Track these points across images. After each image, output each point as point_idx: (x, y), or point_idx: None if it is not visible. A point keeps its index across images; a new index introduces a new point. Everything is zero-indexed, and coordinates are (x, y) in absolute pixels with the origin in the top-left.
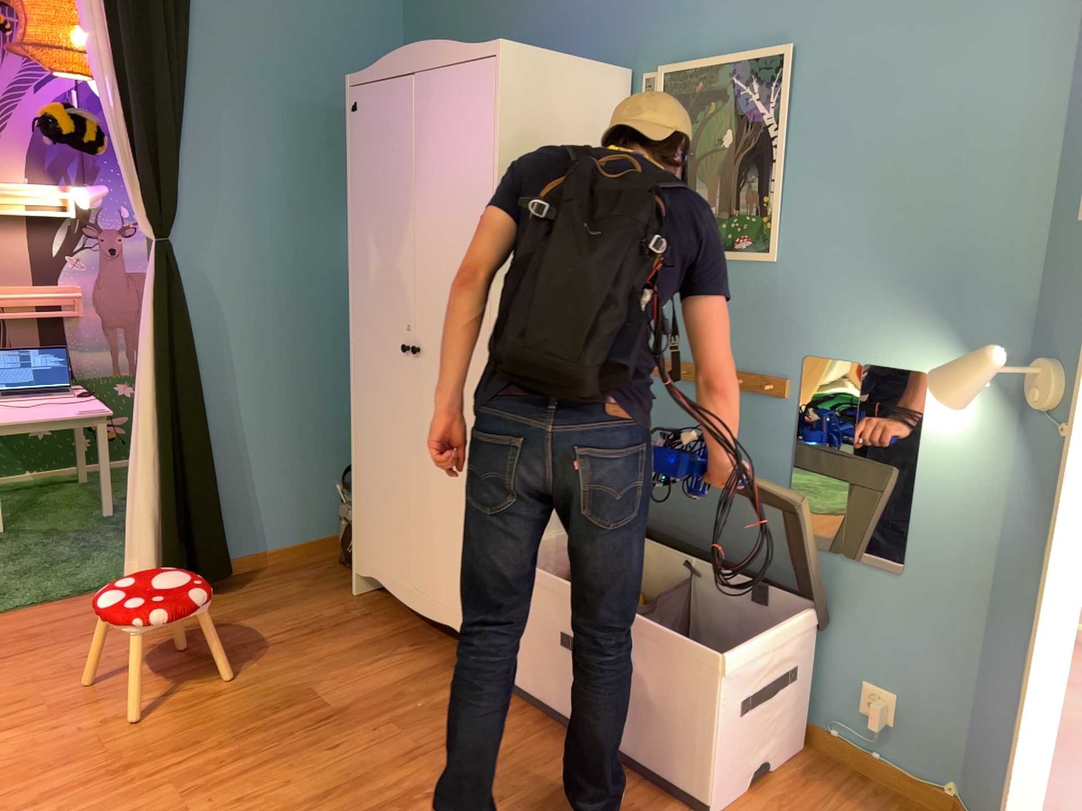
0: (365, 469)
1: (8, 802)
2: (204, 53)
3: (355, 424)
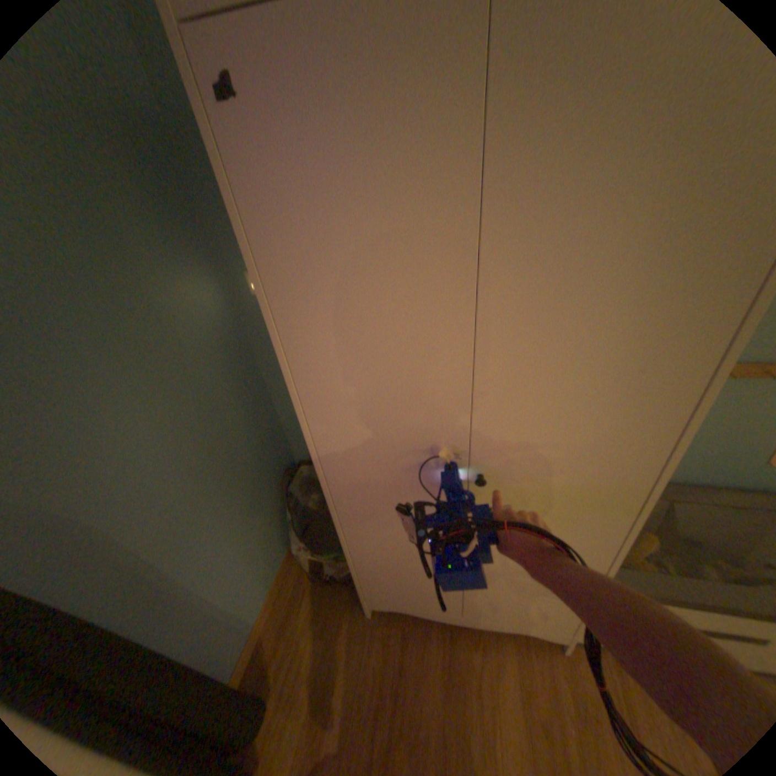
0: (378, 559)
1: None
2: None
3: (350, 531)
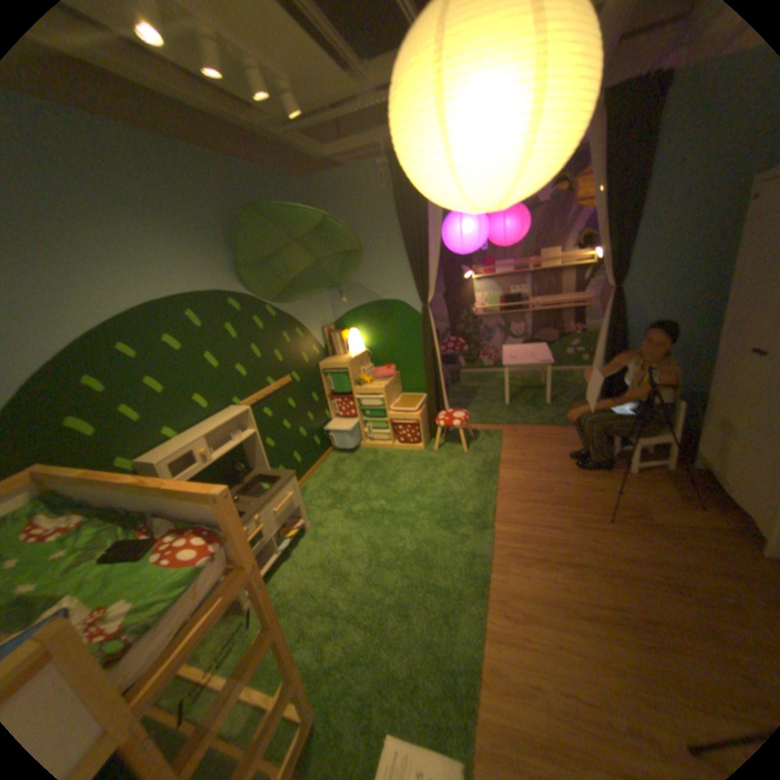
0: (715, 411)
1: (519, 498)
2: (657, 185)
3: (714, 385)
